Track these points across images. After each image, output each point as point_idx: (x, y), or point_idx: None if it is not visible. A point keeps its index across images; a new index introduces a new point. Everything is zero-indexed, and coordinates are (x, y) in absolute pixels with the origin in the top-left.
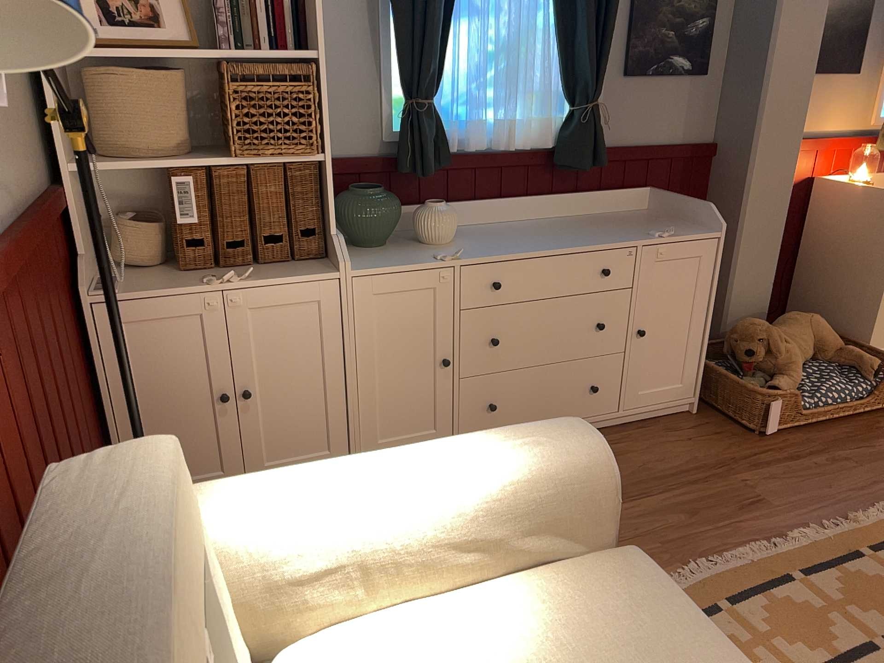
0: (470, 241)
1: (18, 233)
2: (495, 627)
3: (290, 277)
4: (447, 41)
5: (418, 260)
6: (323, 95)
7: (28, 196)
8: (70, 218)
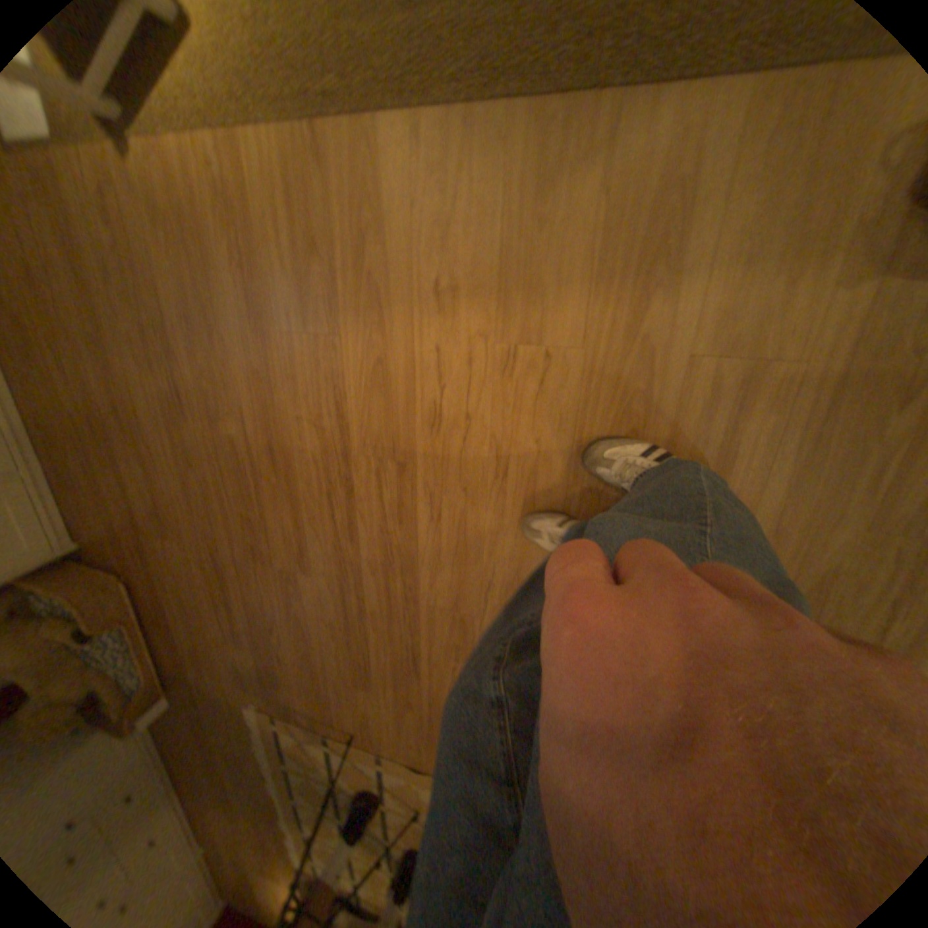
0: None
1: None
2: None
3: None
4: None
5: None
6: None
7: None
8: None
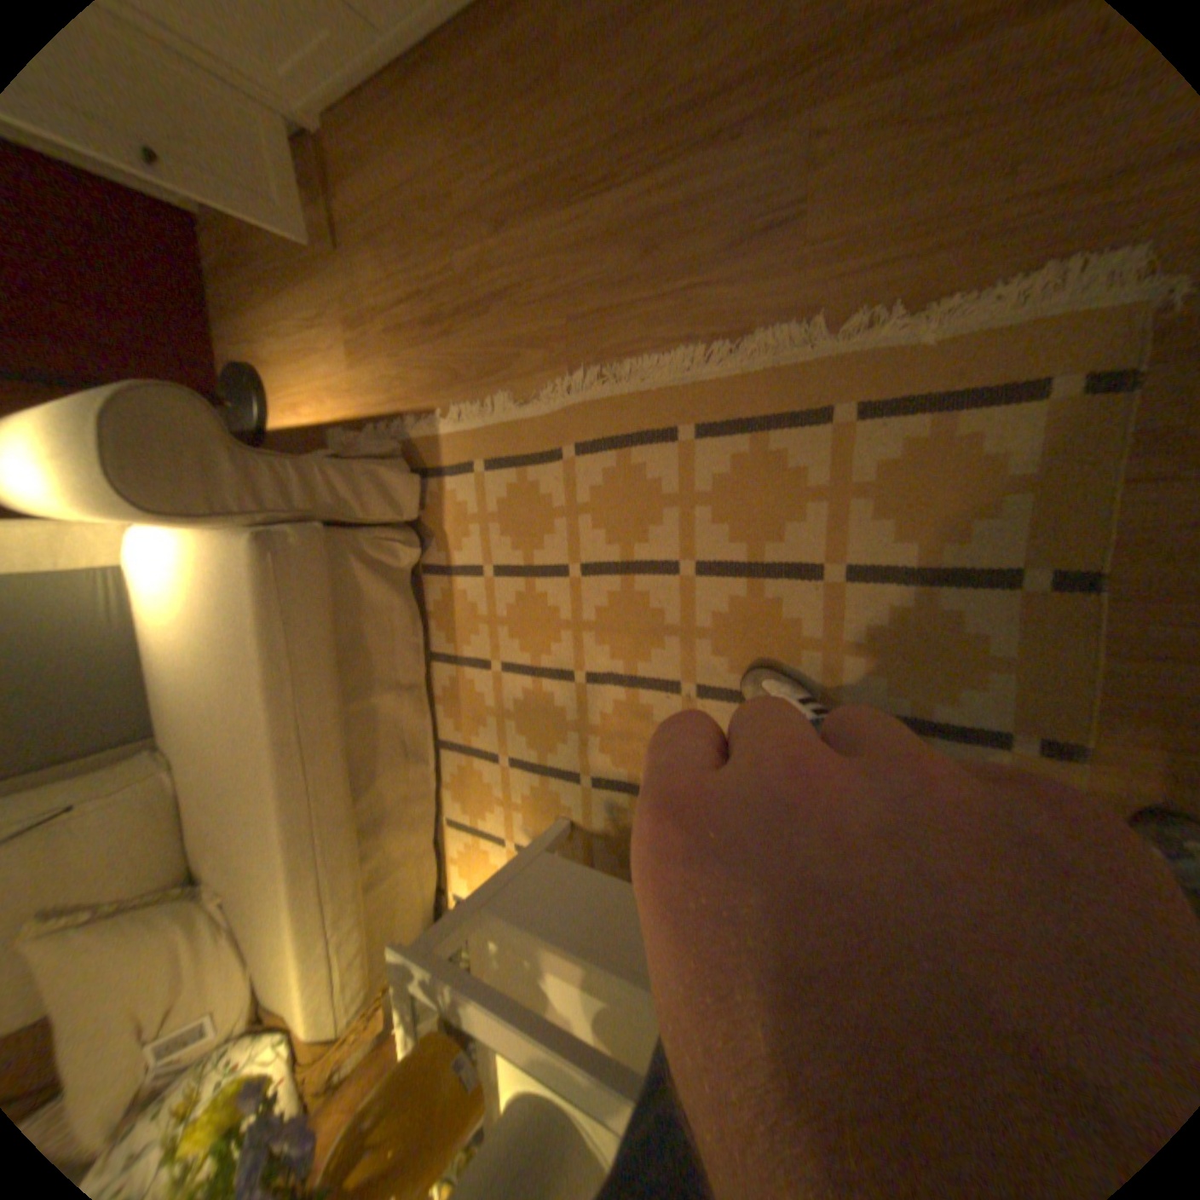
0: None
1: None
2: (175, 573)
3: None
4: None
5: None
6: None
7: None
8: None
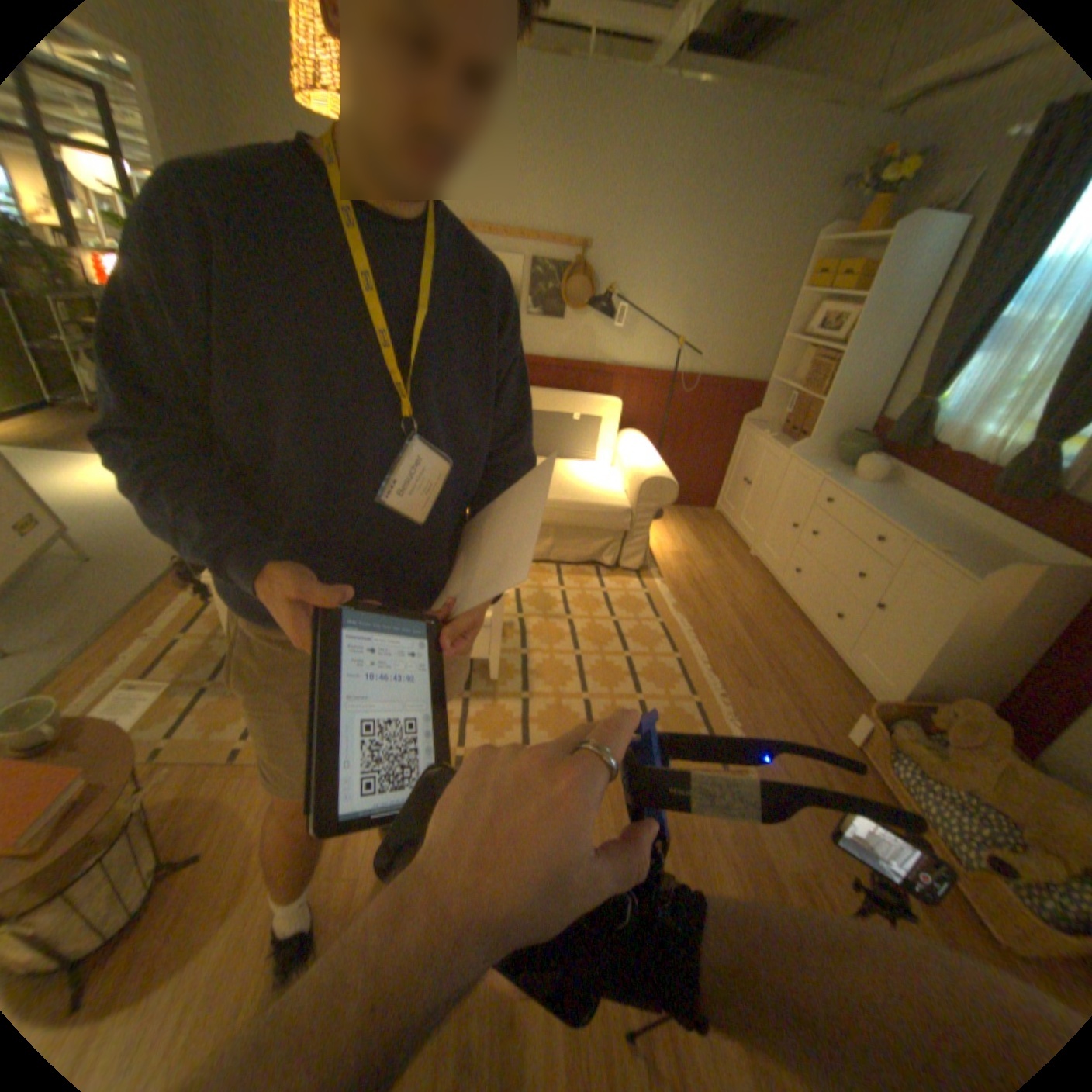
0: (874, 488)
1: (697, 376)
2: (603, 483)
3: (781, 446)
4: (968, 363)
5: (820, 468)
6: (846, 371)
7: (734, 376)
8: (765, 395)
